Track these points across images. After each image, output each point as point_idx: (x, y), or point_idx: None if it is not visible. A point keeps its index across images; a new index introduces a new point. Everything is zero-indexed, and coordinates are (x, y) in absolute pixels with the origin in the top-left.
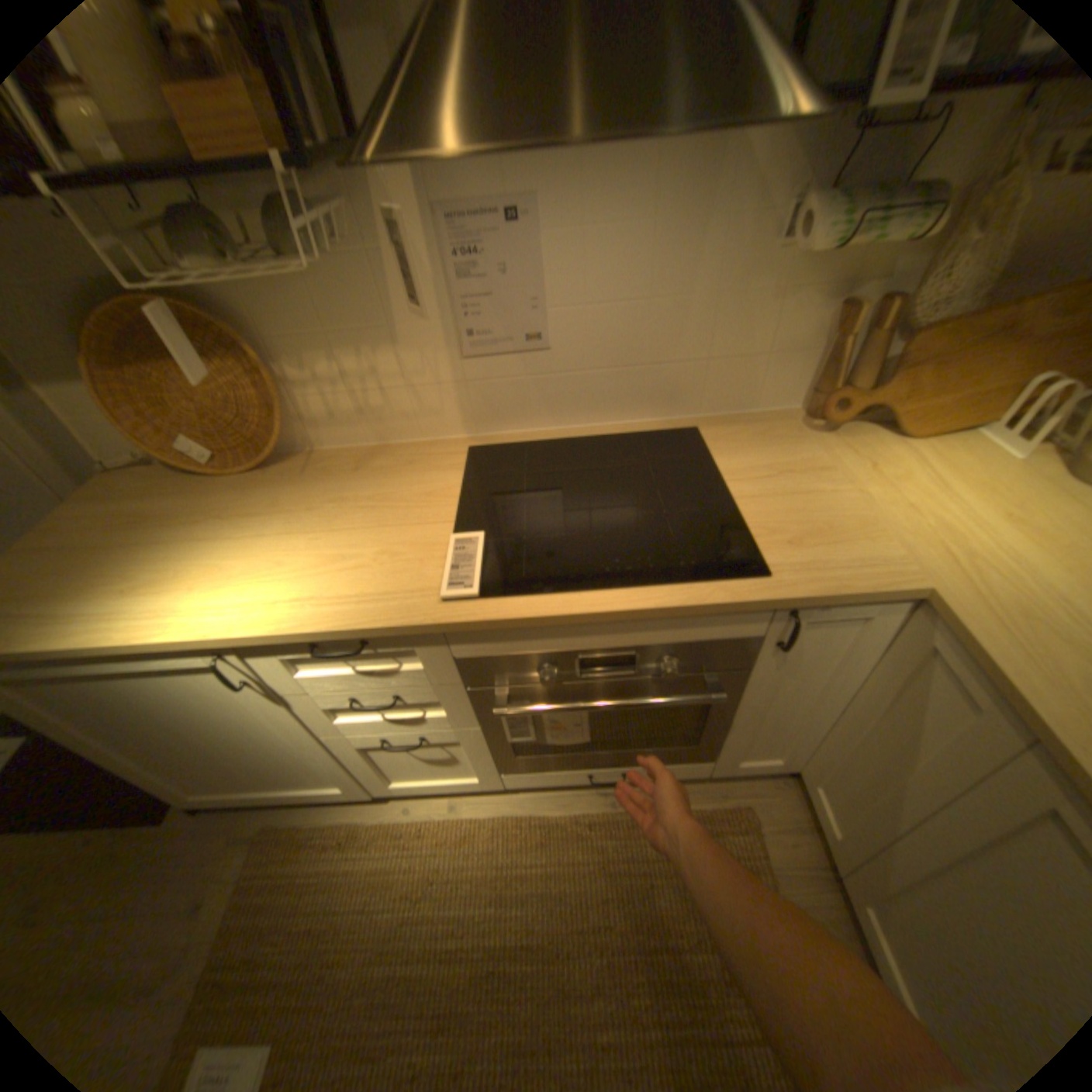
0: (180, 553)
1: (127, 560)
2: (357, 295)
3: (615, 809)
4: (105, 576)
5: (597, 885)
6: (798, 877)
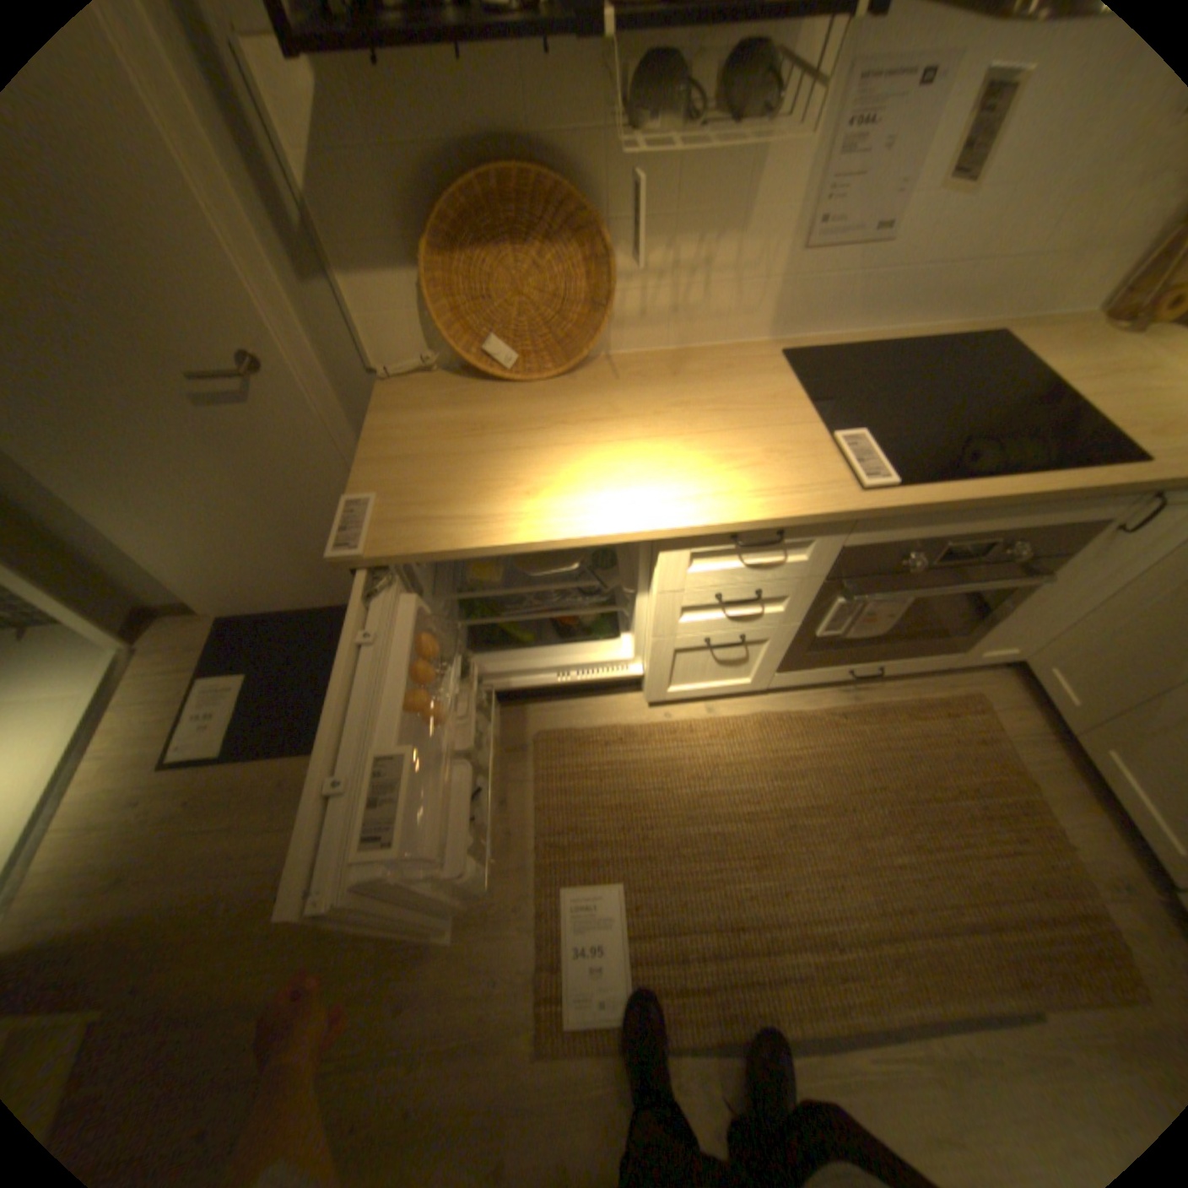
0: (556, 455)
1: (504, 463)
2: (730, 168)
3: (859, 701)
4: (495, 478)
5: (861, 757)
6: (1026, 741)
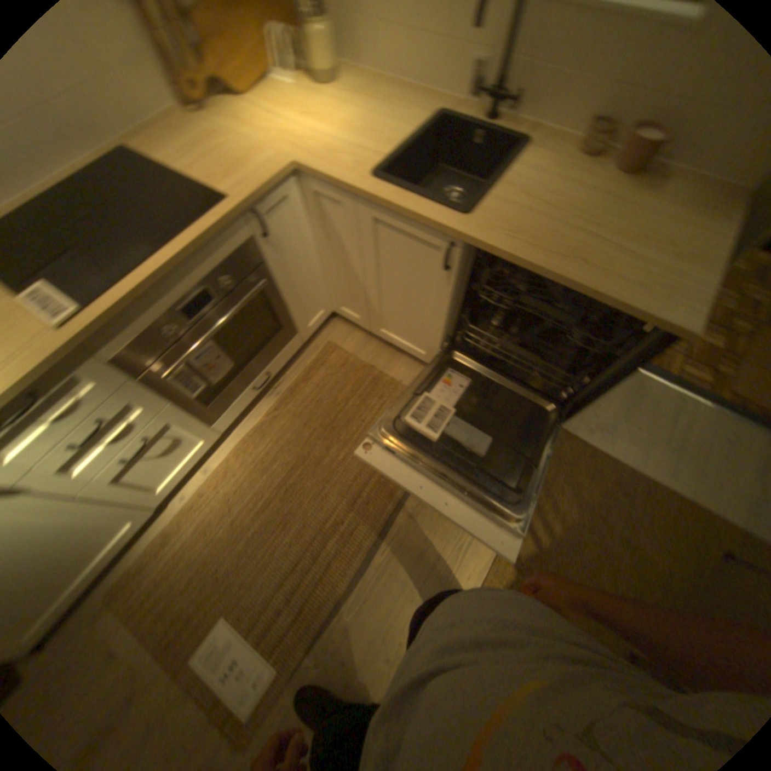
0: None
1: None
2: None
3: (280, 393)
4: None
5: (297, 422)
6: (361, 348)
